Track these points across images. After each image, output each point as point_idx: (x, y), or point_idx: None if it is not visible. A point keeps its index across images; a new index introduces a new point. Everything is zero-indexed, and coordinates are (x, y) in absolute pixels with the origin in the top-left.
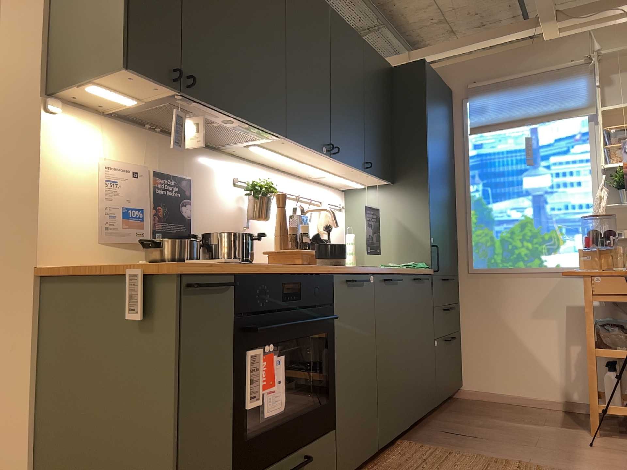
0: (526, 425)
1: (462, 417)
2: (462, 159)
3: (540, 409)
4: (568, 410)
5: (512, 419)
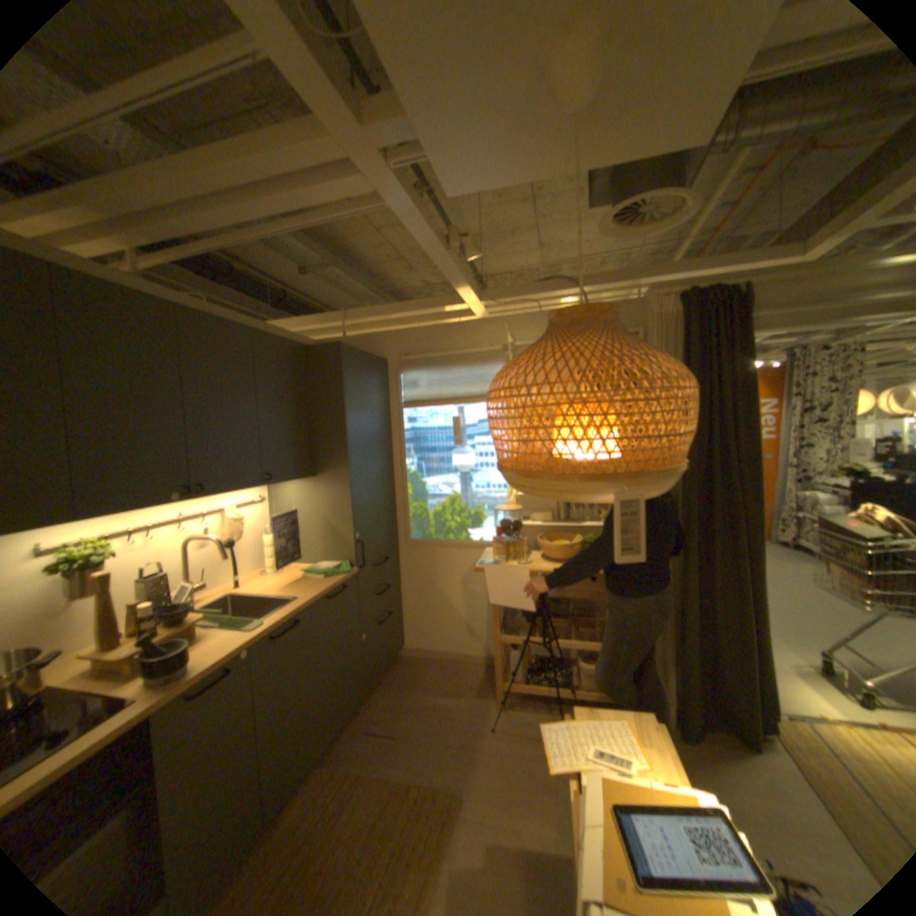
0: (445, 703)
1: (392, 698)
2: (398, 432)
3: (466, 667)
4: (487, 666)
5: (436, 694)
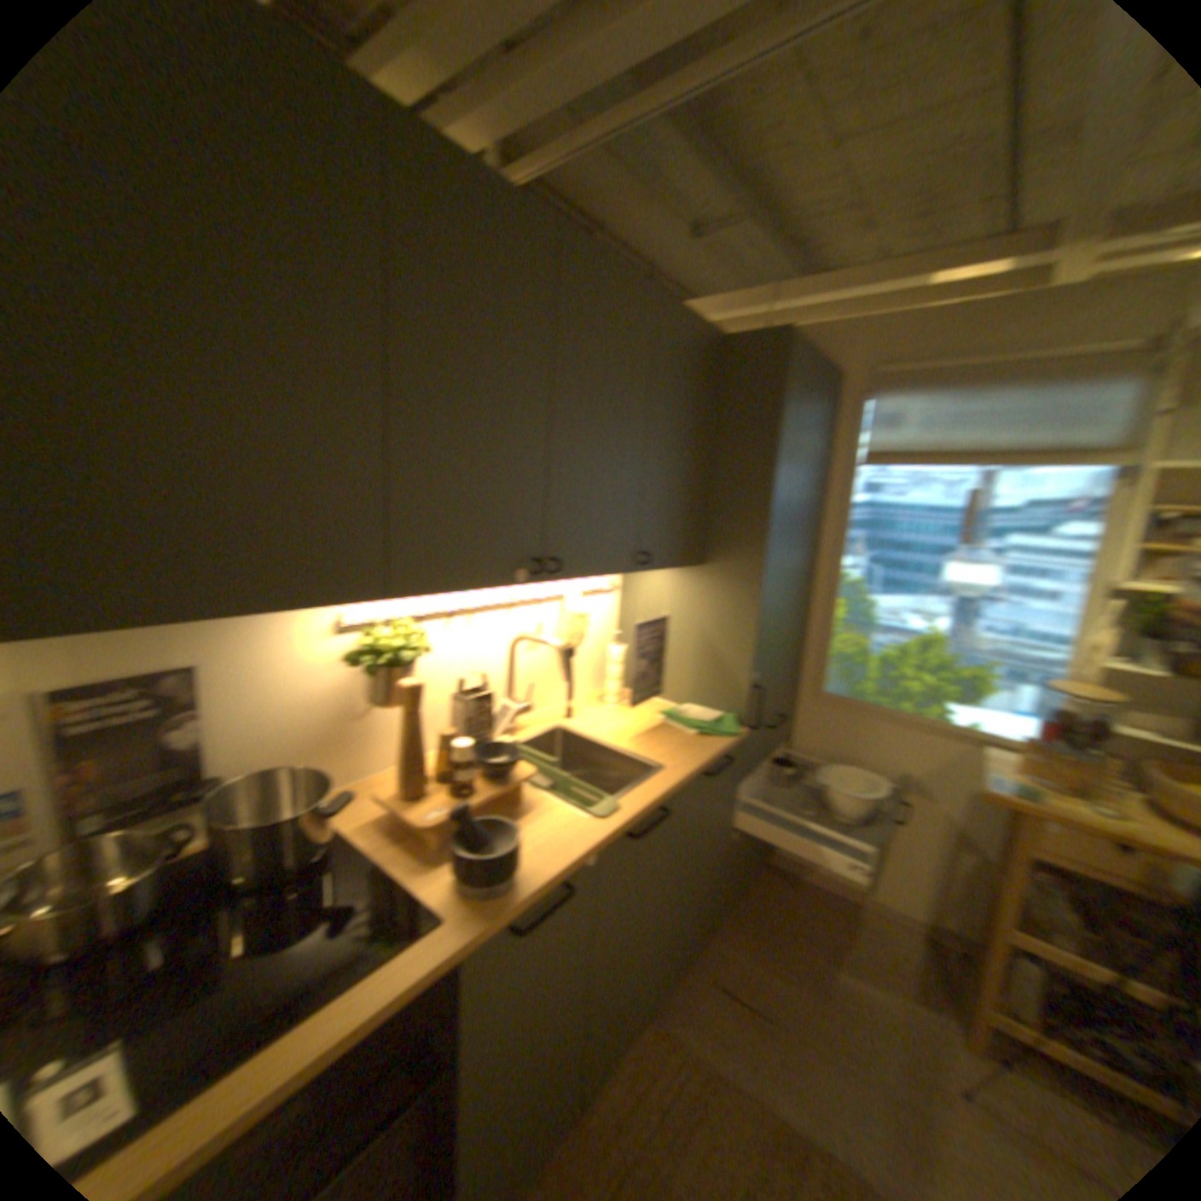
0: (859, 986)
1: (761, 936)
2: (839, 505)
3: (889, 927)
4: (933, 942)
5: (839, 960)
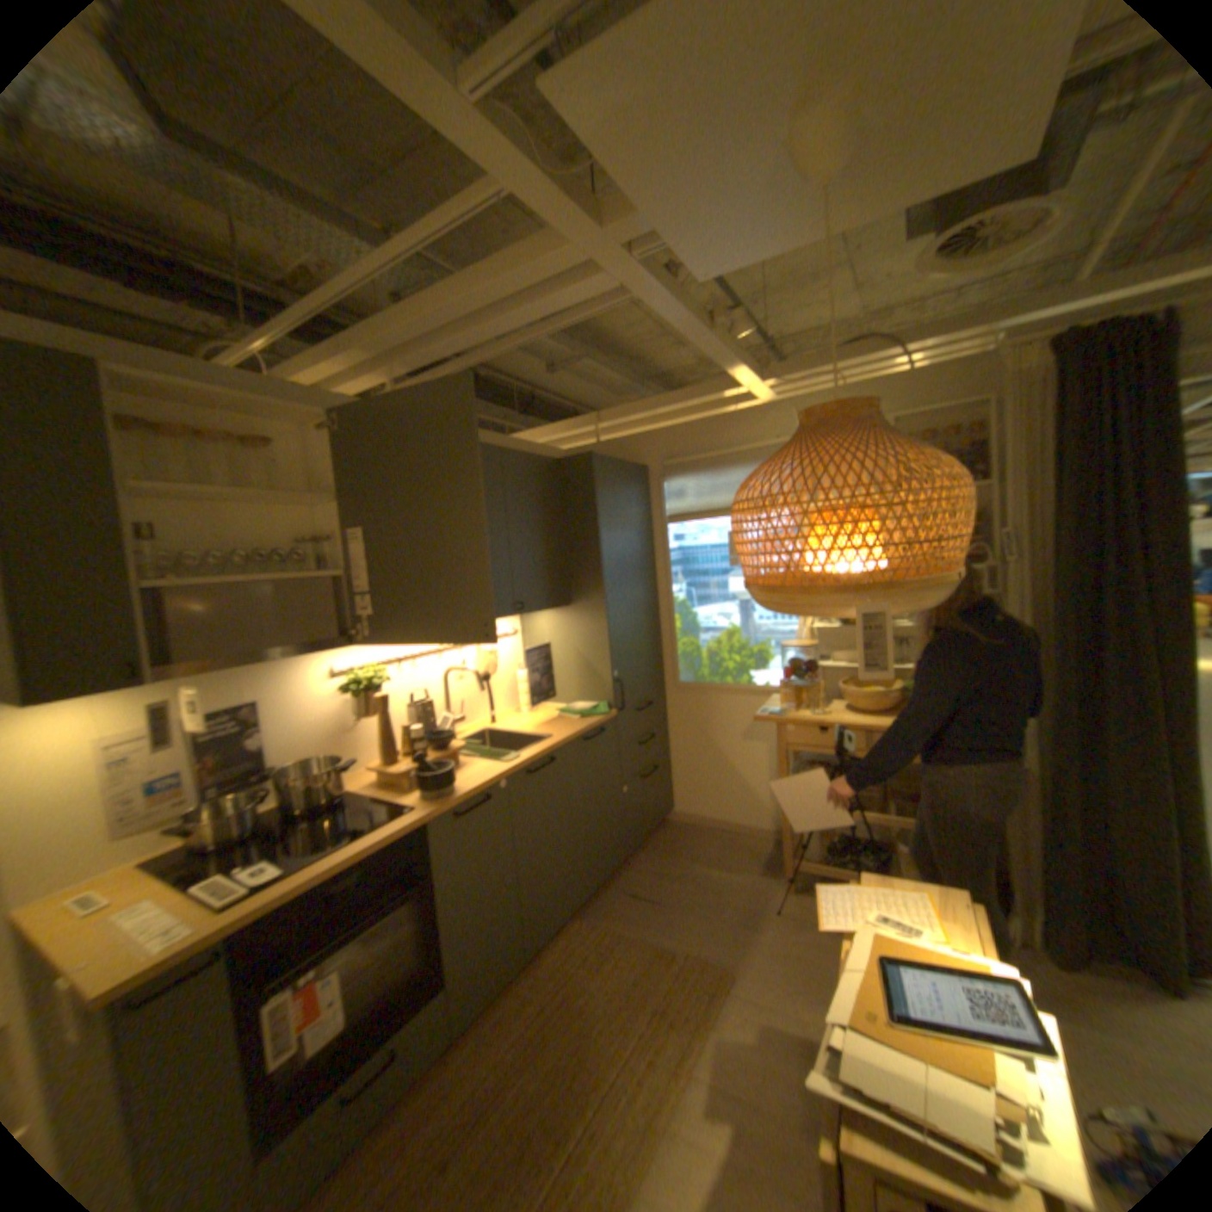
0: (721, 876)
1: (658, 863)
2: (661, 552)
3: (749, 841)
4: (777, 843)
5: (710, 866)
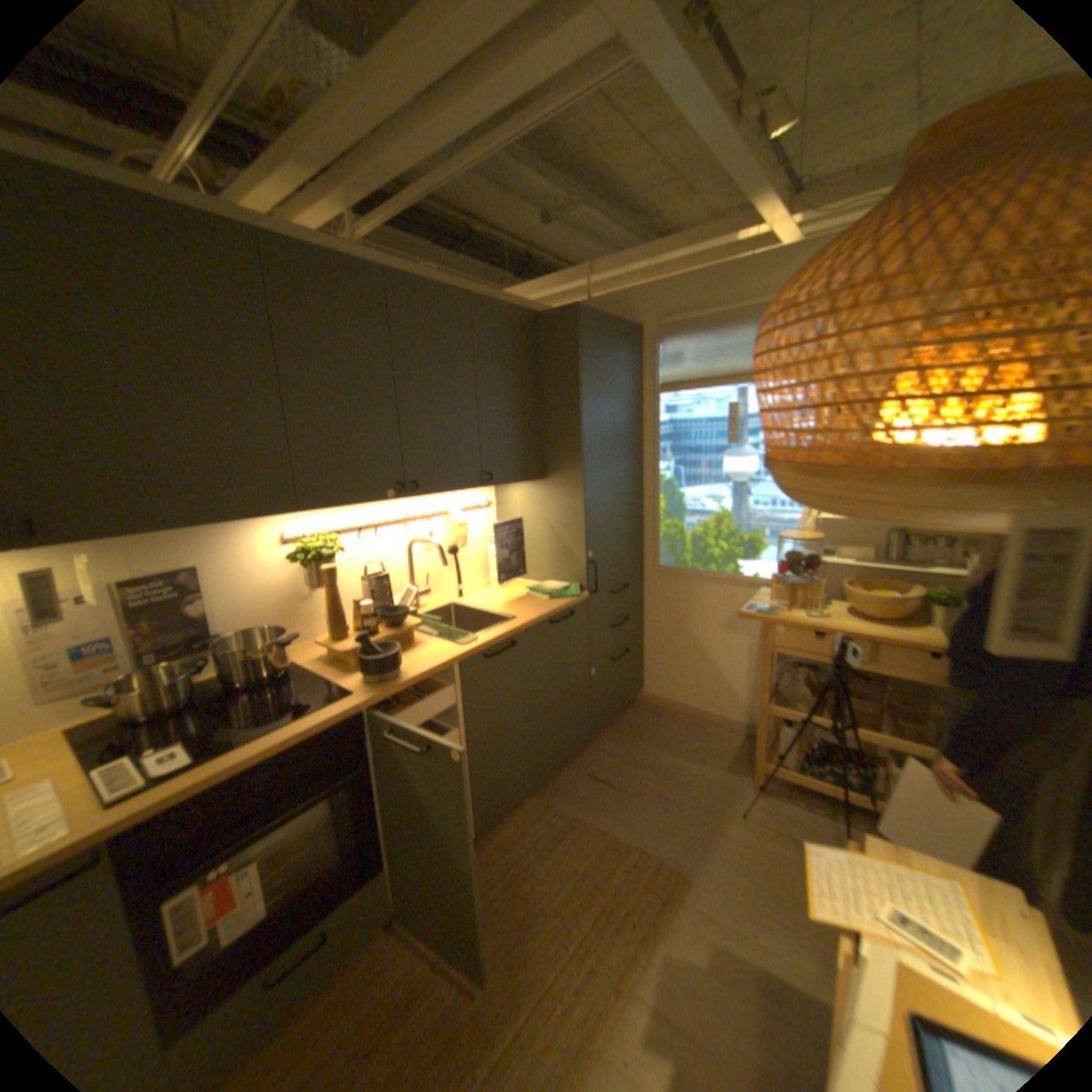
0: (687, 767)
1: (623, 745)
2: (651, 425)
3: (720, 731)
4: (750, 737)
5: (677, 754)
